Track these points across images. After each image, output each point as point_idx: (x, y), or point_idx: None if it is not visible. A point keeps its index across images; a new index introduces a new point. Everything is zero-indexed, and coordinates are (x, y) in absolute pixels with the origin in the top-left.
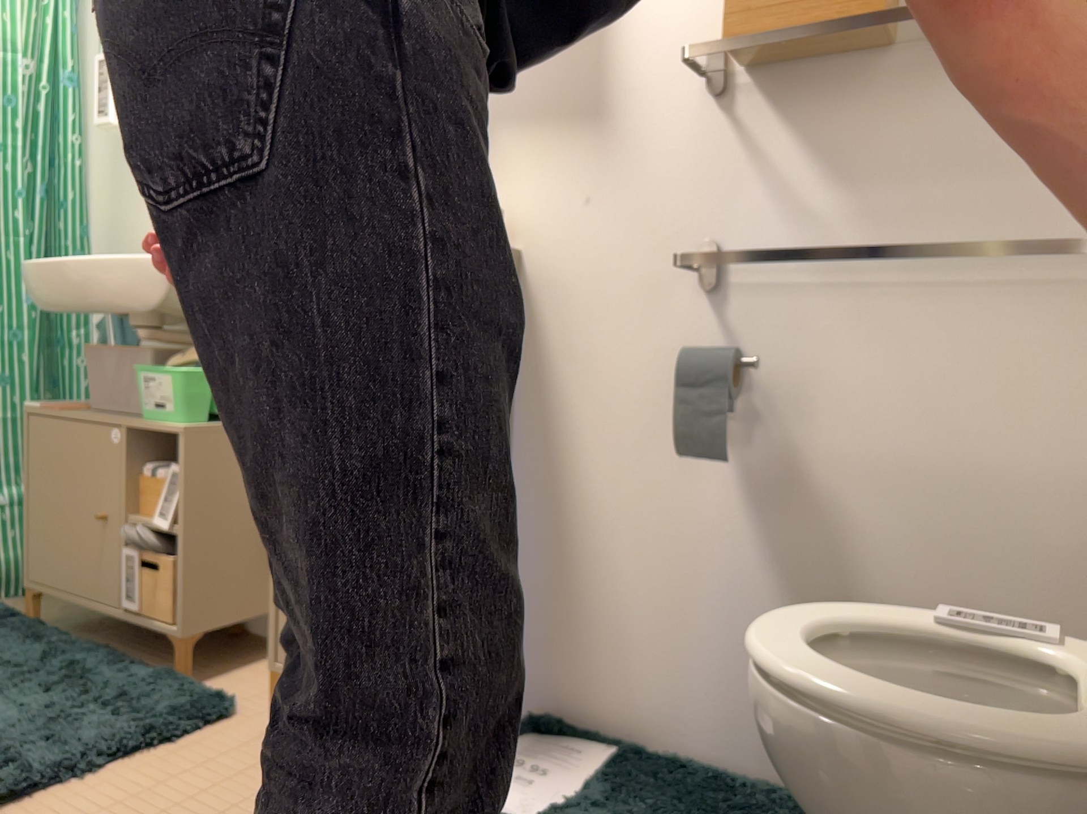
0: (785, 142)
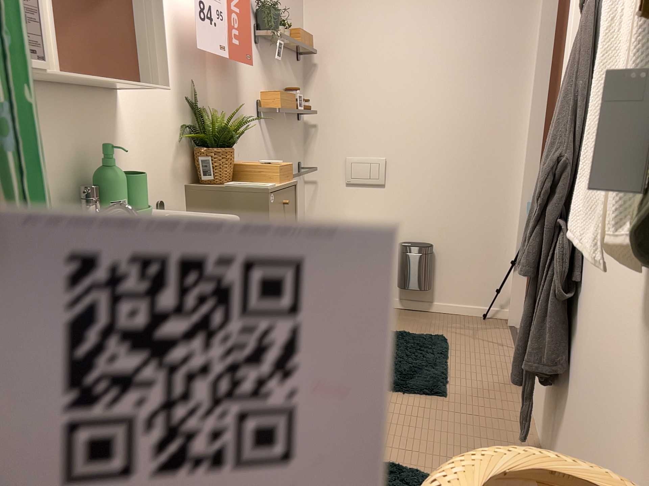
0: (270, 141)
